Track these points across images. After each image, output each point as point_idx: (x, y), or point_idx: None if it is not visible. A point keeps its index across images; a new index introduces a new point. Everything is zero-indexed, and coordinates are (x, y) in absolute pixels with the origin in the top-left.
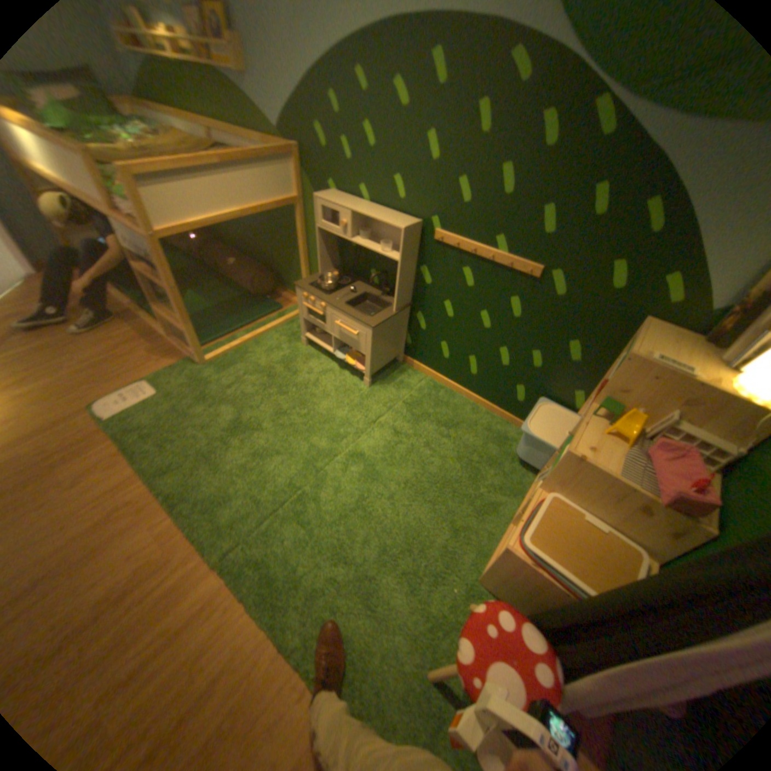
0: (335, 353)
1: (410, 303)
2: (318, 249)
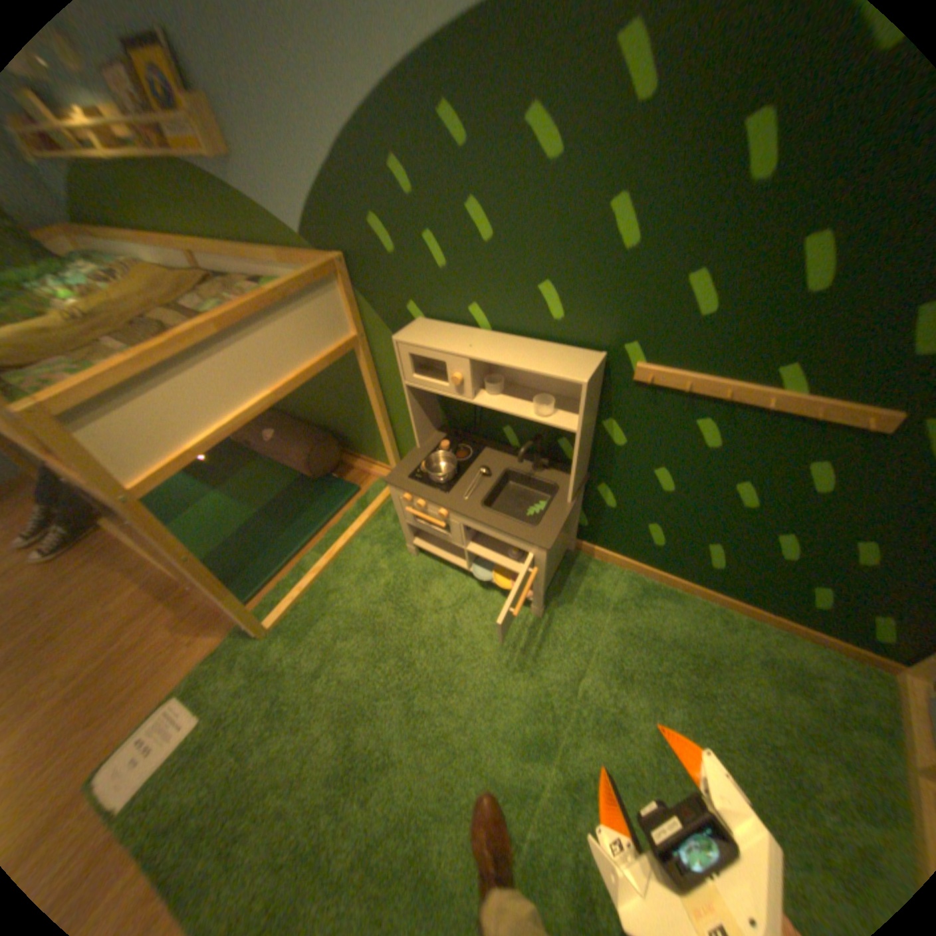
0: (470, 569)
1: (585, 471)
2: (411, 416)
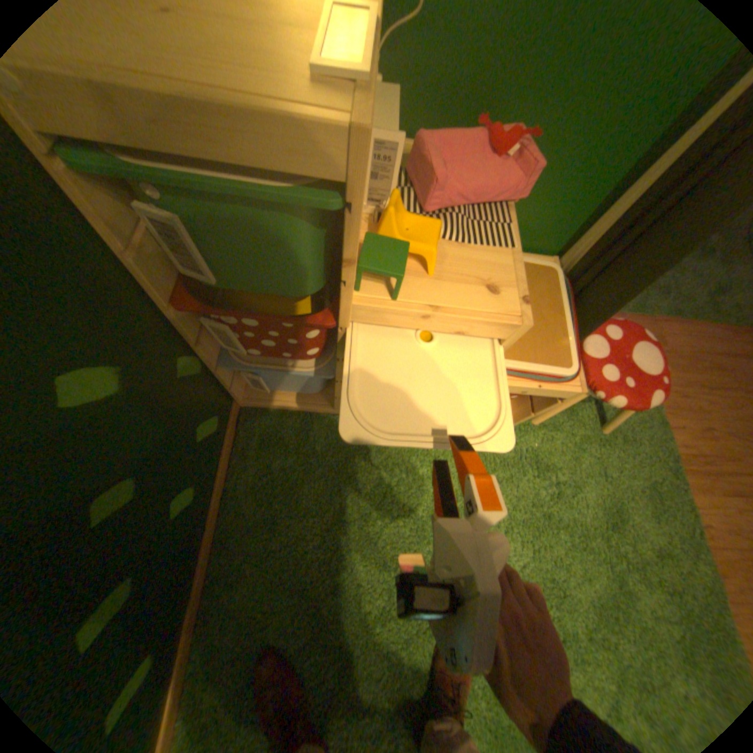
0: None
1: None
2: None
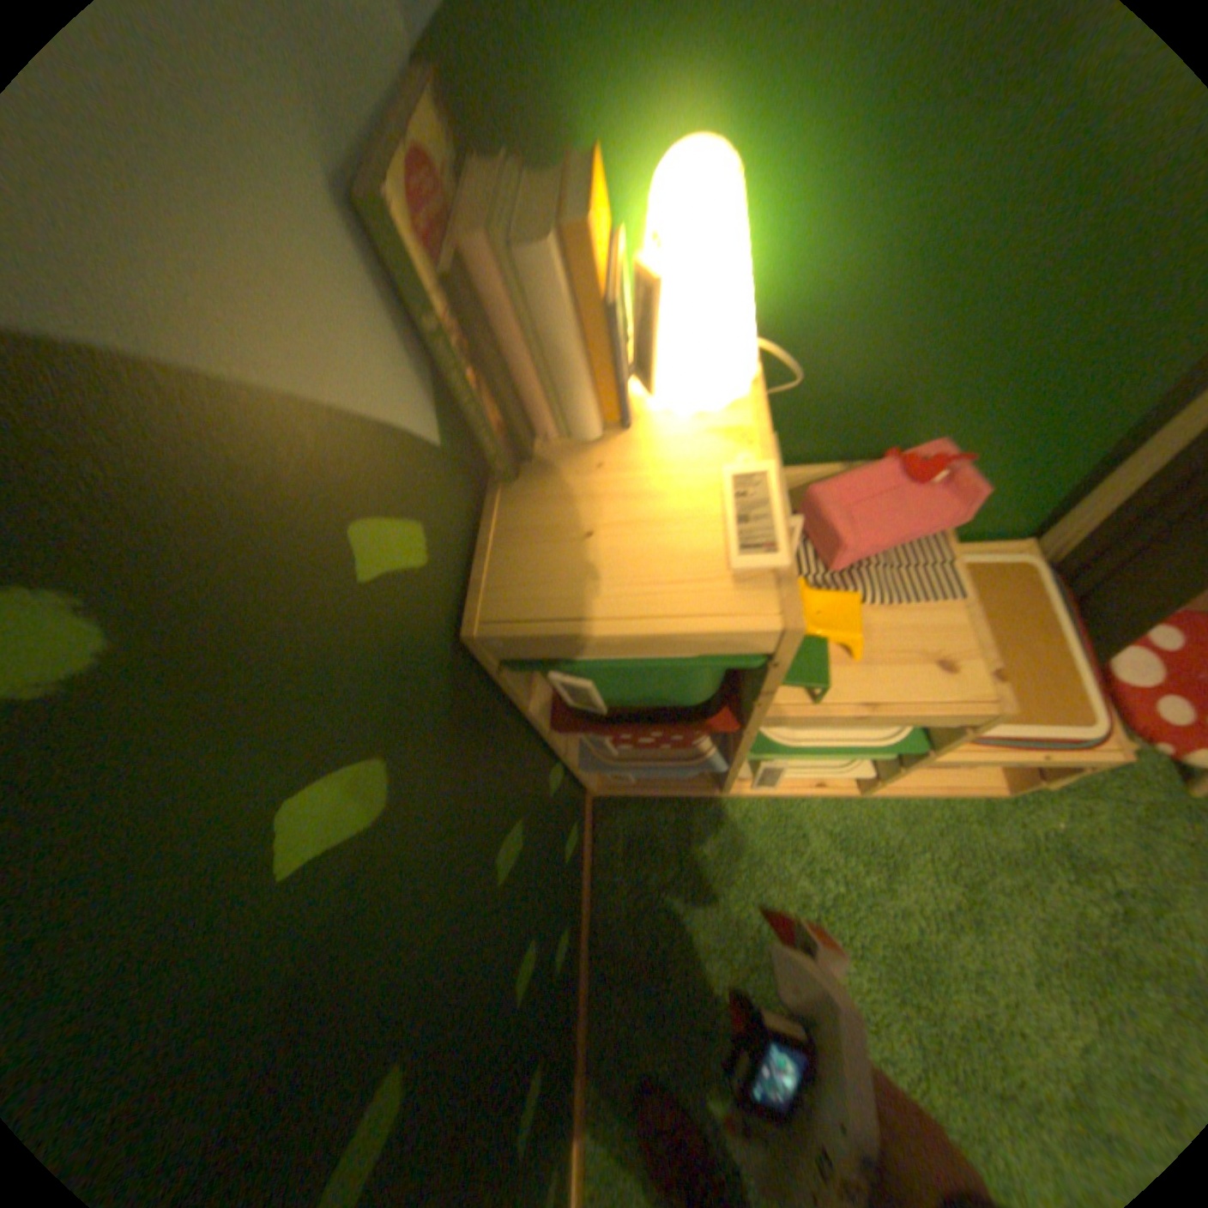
0: None
1: None
2: None
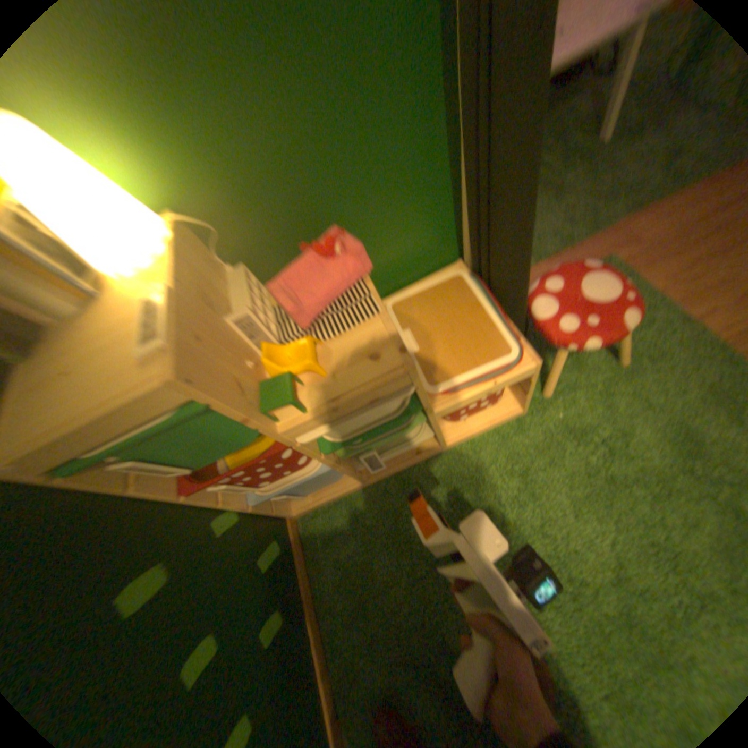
0: None
1: None
2: None
